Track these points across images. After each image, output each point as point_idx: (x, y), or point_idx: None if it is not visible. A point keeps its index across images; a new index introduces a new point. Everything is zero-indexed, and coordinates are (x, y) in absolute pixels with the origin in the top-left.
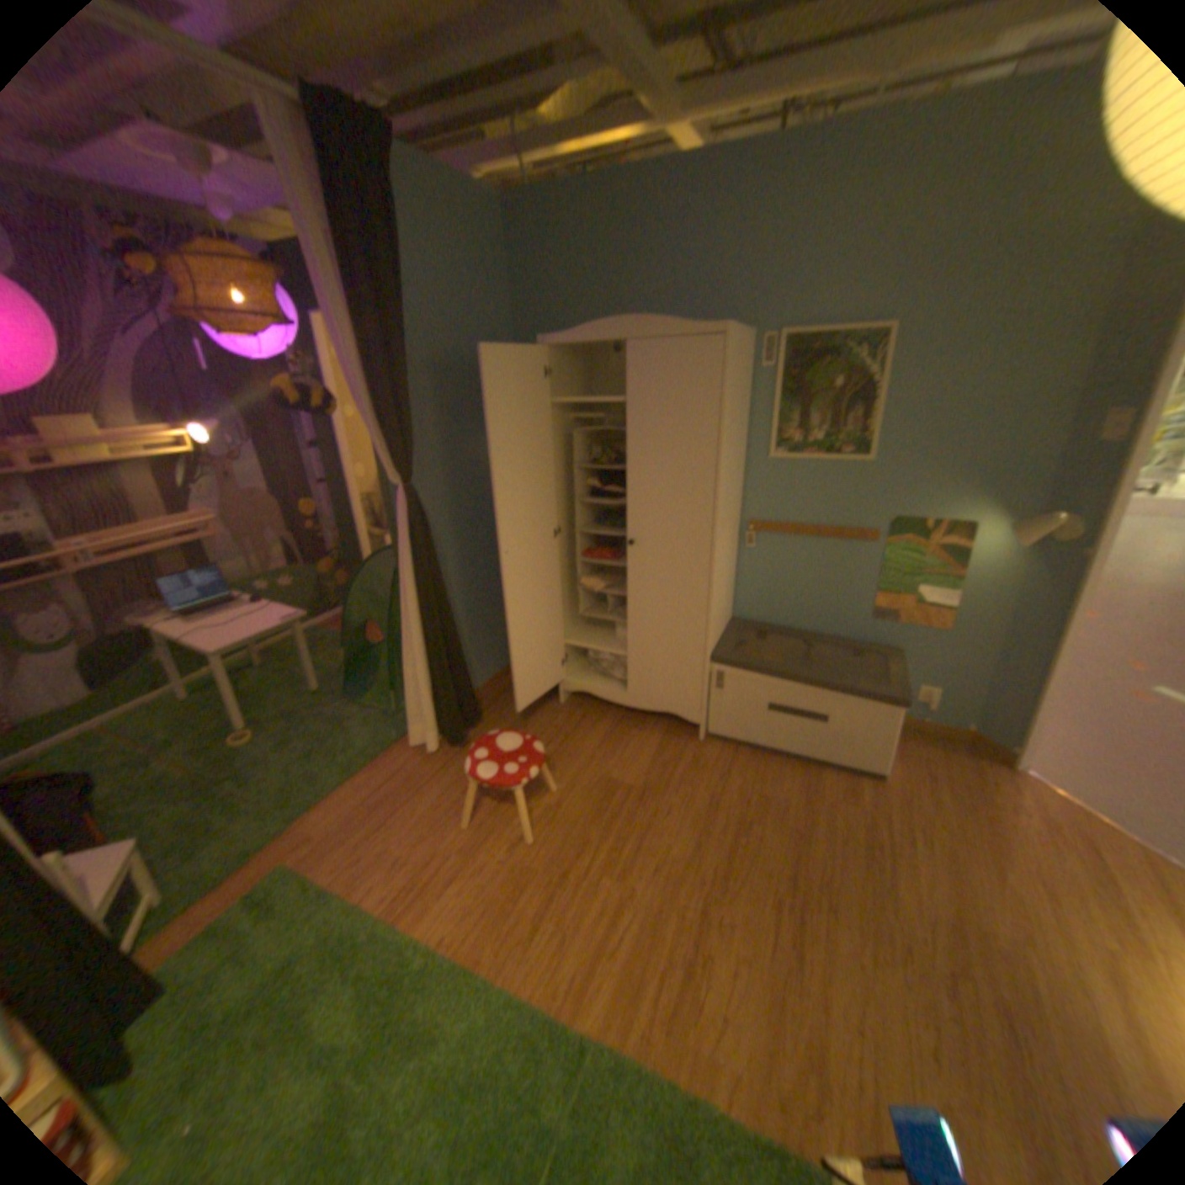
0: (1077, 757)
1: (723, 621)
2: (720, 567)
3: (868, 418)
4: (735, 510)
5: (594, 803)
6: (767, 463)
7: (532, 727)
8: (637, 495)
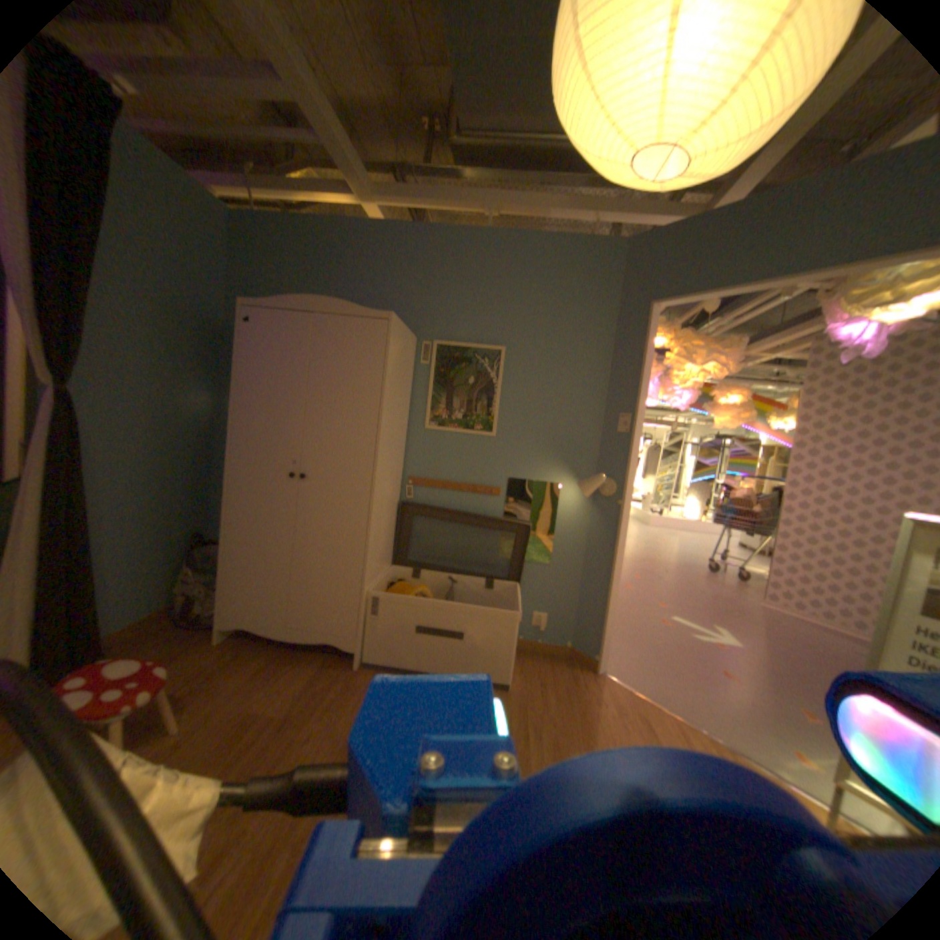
0: (633, 662)
1: (384, 558)
2: (380, 505)
3: (490, 407)
4: (397, 464)
5: (223, 741)
6: (423, 433)
7: (172, 670)
8: (315, 441)
